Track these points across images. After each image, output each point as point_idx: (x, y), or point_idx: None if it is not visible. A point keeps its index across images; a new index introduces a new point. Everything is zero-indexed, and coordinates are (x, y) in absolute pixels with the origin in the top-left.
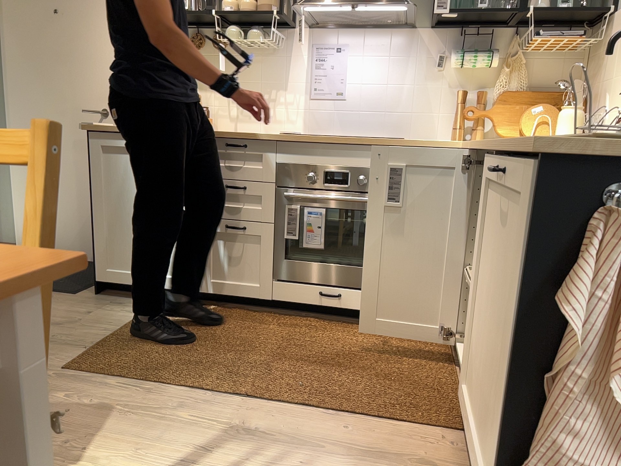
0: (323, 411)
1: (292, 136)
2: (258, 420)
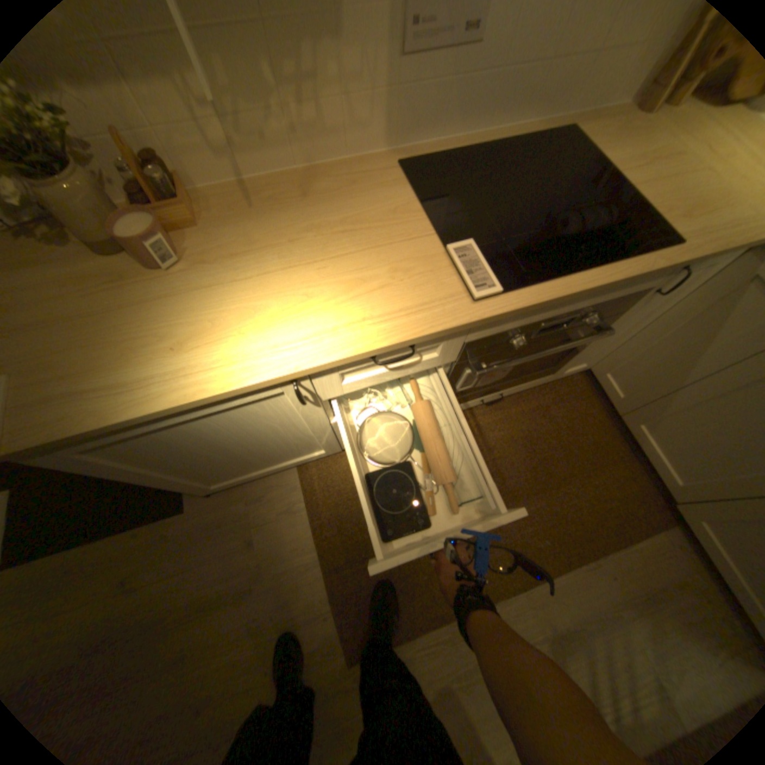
0: (592, 575)
1: (508, 304)
2: (560, 620)
